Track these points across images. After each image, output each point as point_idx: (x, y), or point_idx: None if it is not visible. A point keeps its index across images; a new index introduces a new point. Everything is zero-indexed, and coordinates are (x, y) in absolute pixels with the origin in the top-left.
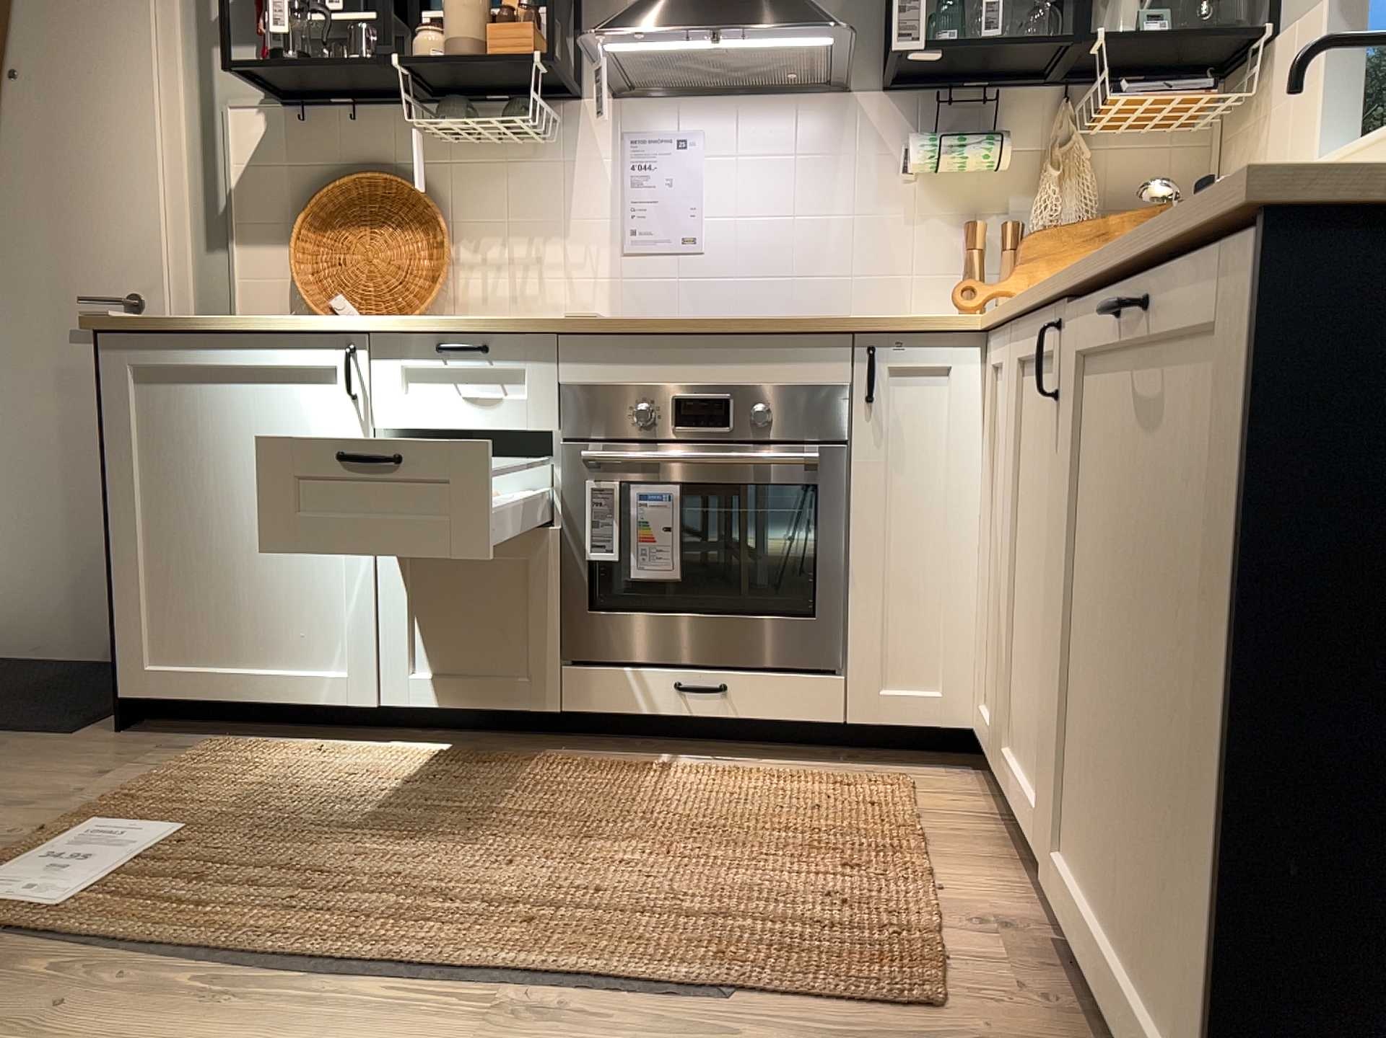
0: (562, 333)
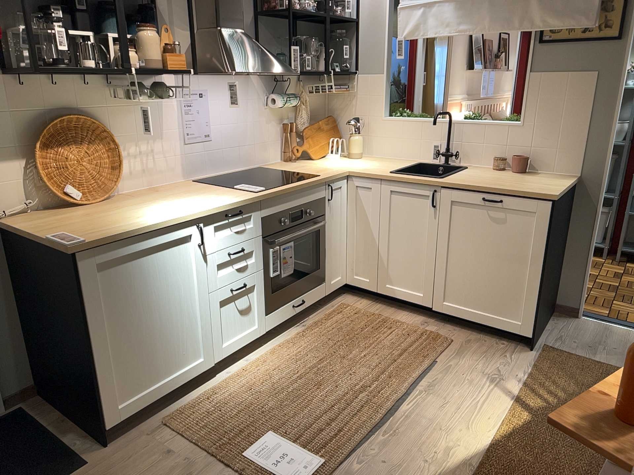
0: (263, 199)
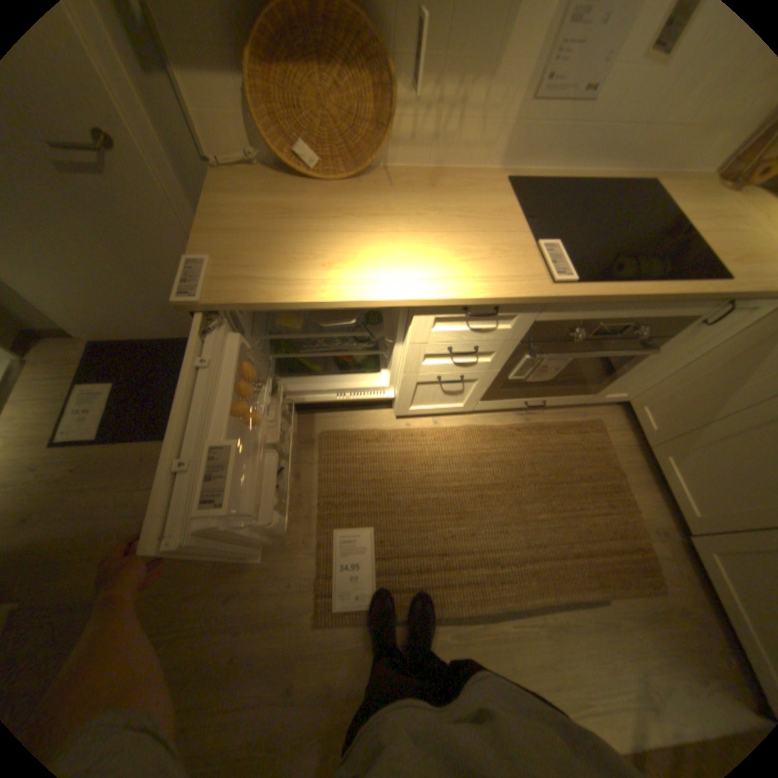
0: (555, 300)
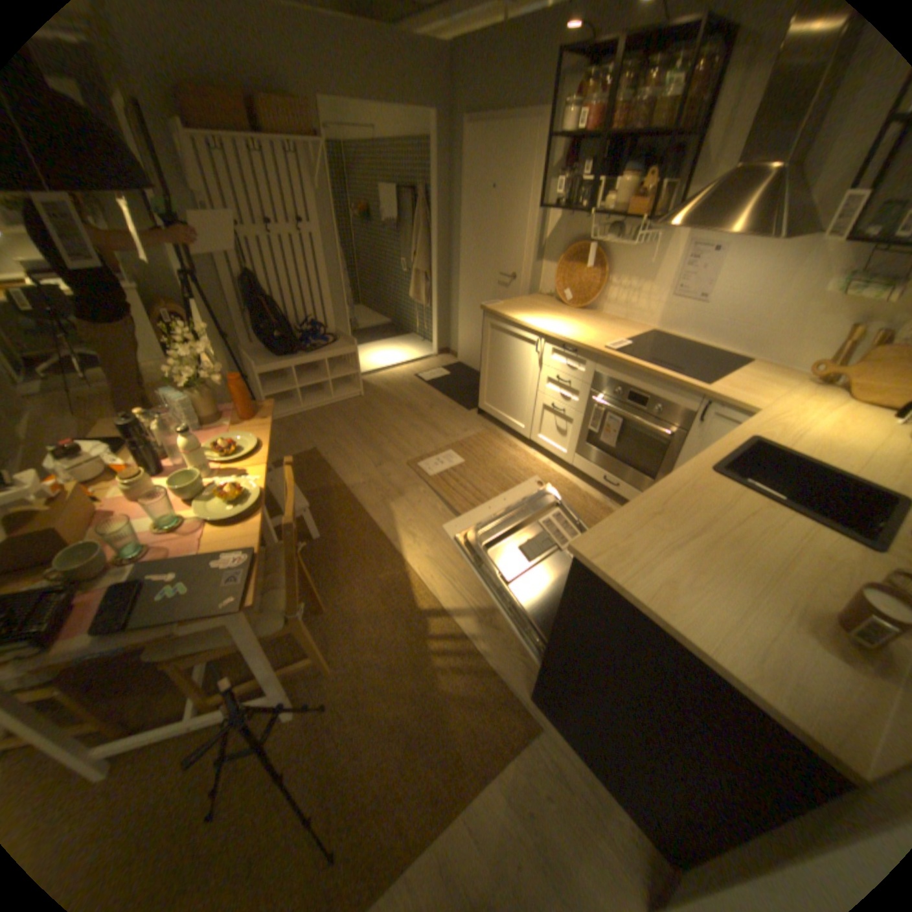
0: (599, 354)
